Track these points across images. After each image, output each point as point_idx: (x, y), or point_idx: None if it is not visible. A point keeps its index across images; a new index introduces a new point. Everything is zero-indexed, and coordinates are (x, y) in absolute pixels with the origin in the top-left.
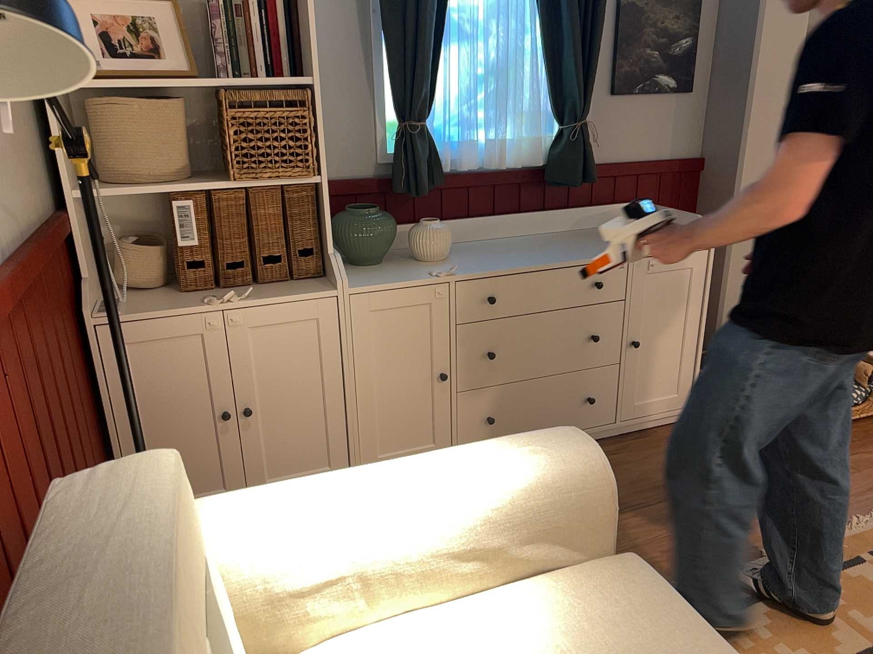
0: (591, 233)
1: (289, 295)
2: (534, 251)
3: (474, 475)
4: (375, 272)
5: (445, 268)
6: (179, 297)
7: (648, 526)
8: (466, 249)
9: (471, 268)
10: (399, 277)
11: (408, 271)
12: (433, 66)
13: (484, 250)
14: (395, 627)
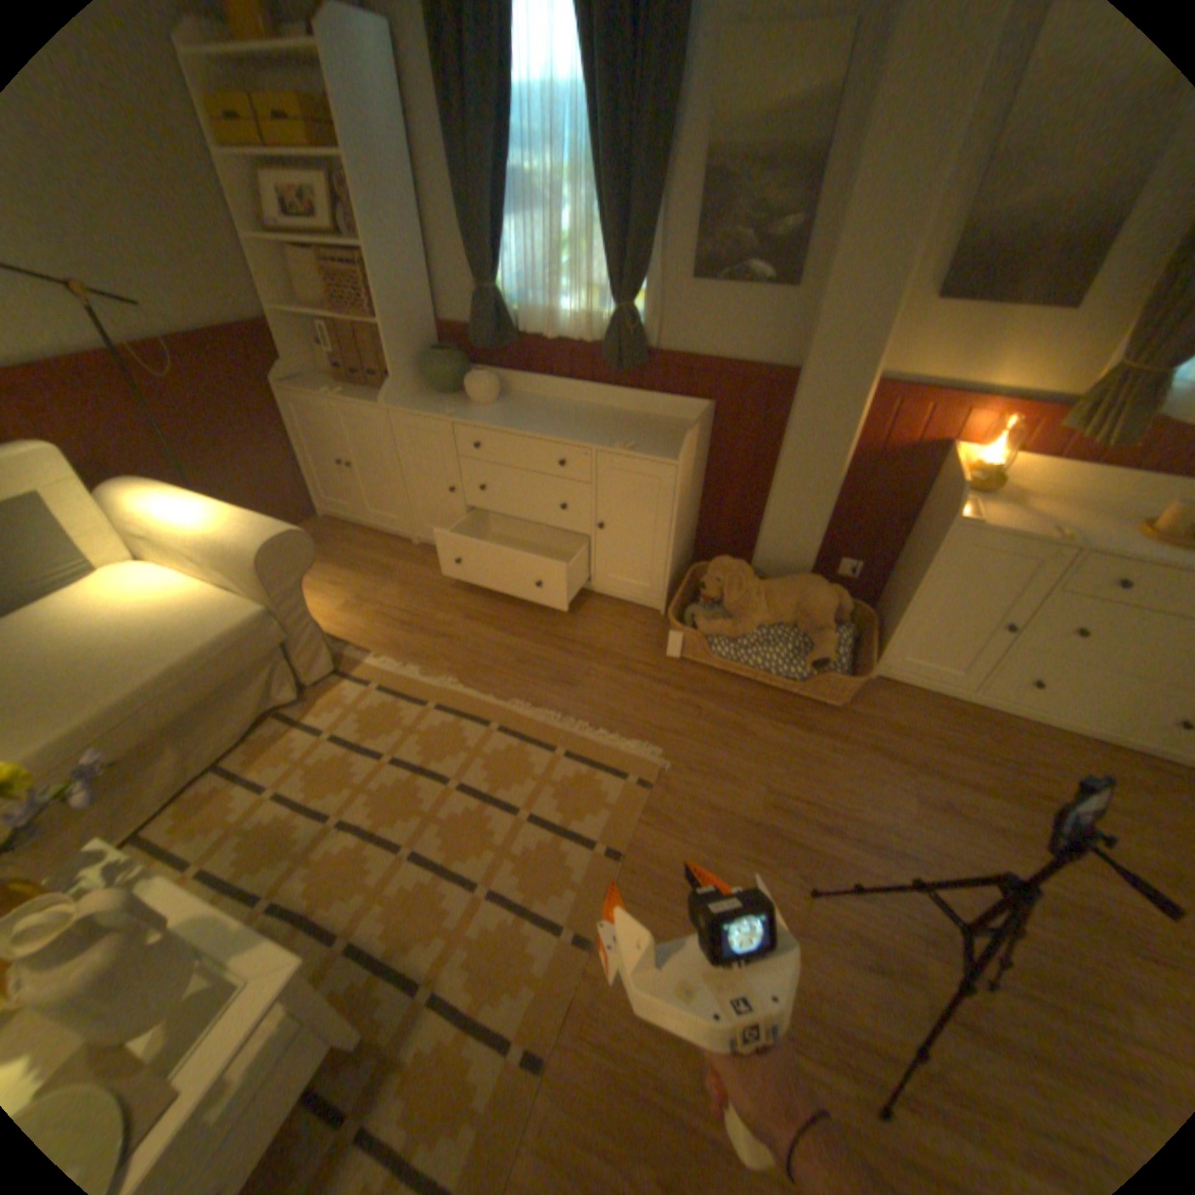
0: (635, 420)
1: (361, 399)
2: (547, 419)
3: (210, 523)
4: (429, 400)
5: (451, 410)
6: (326, 384)
7: (497, 645)
8: (522, 402)
9: (474, 417)
10: (425, 408)
11: (441, 406)
12: (494, 234)
13: (526, 407)
14: (165, 571)
